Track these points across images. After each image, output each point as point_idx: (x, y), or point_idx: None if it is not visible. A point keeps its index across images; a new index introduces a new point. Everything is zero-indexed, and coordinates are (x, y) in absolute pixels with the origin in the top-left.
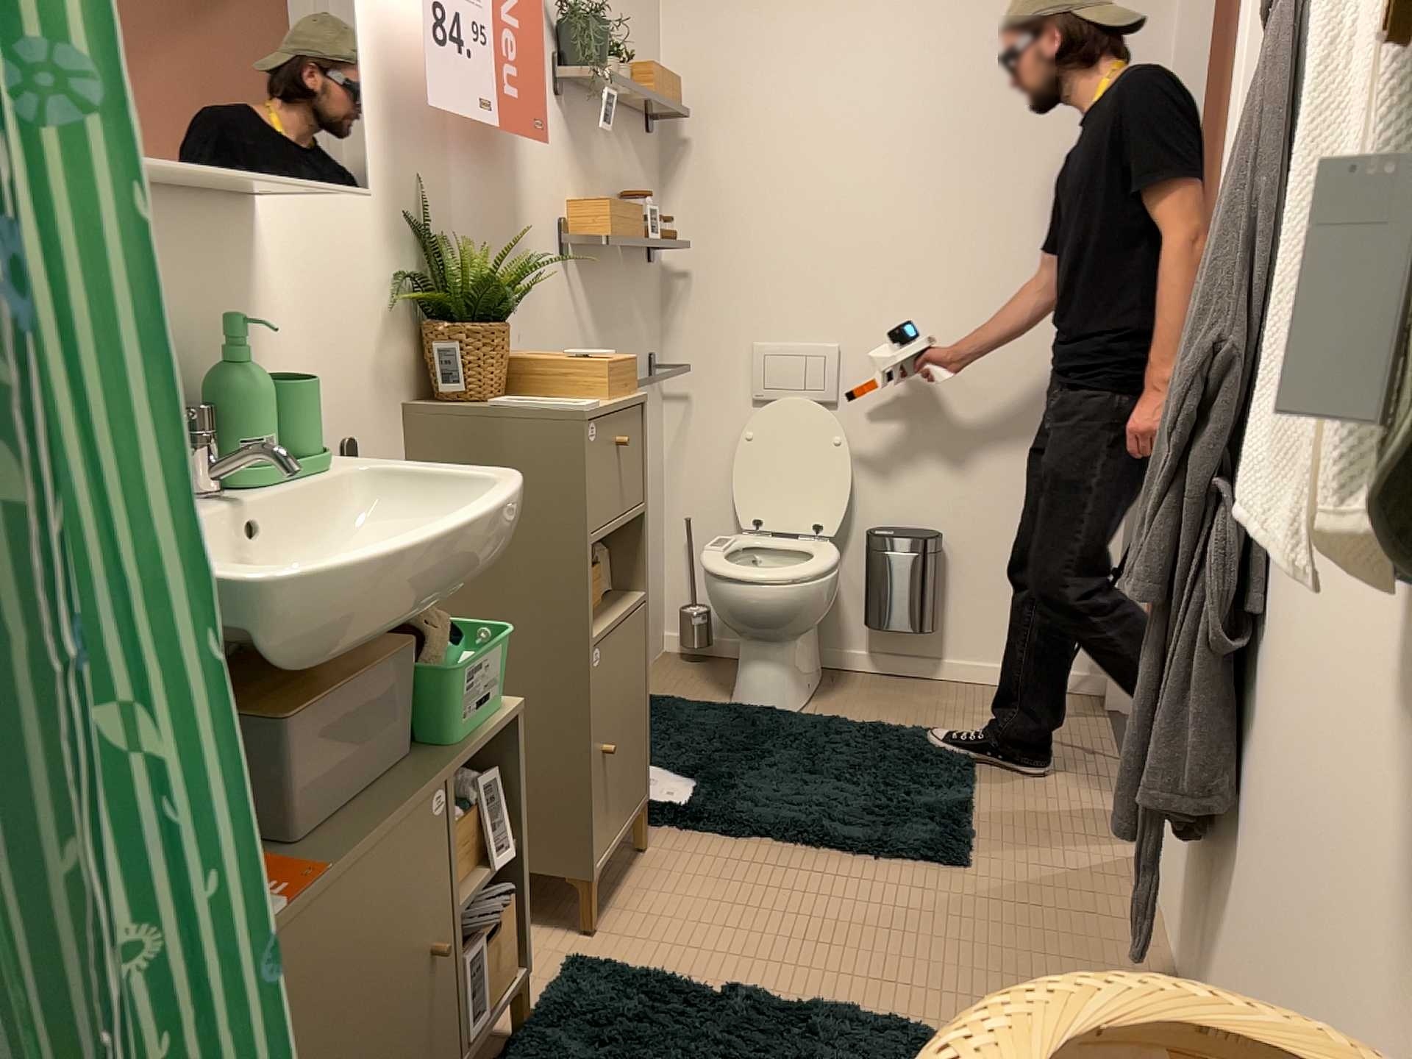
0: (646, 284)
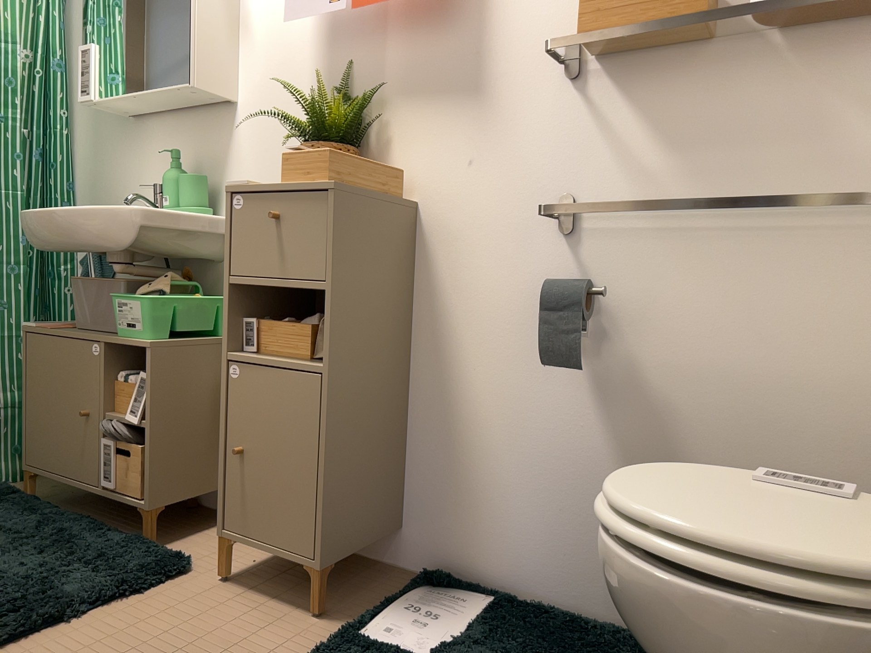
0: None
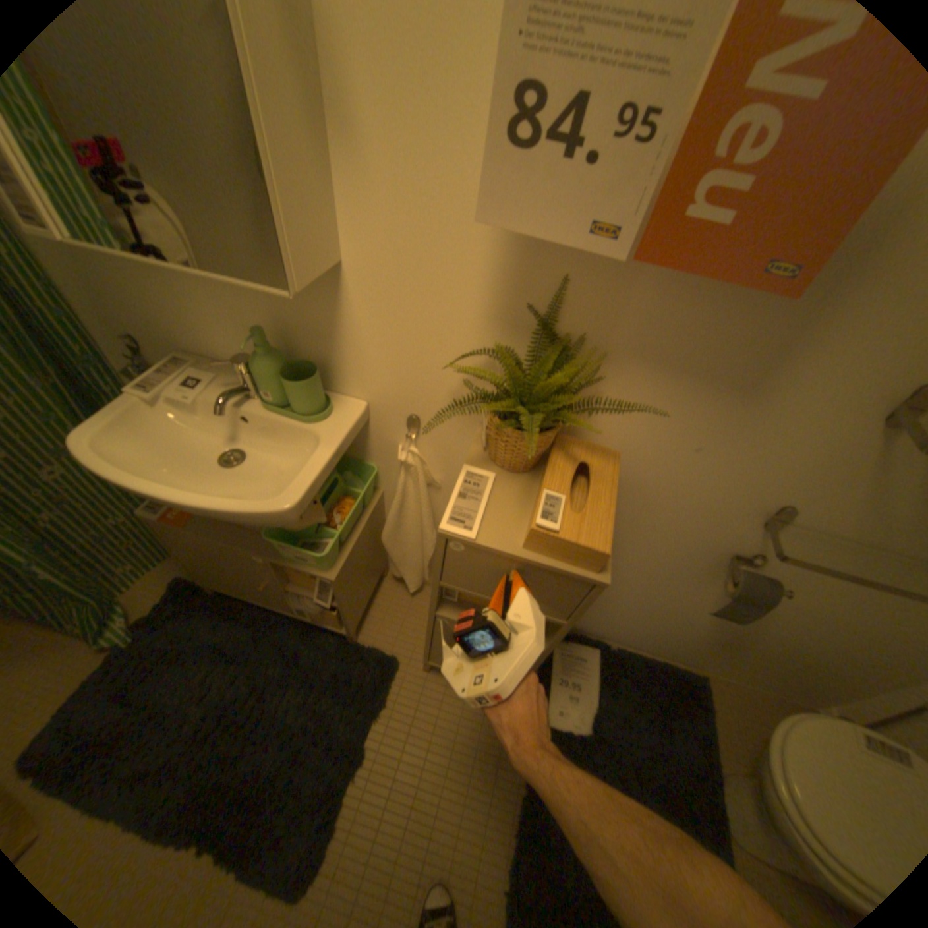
0: None
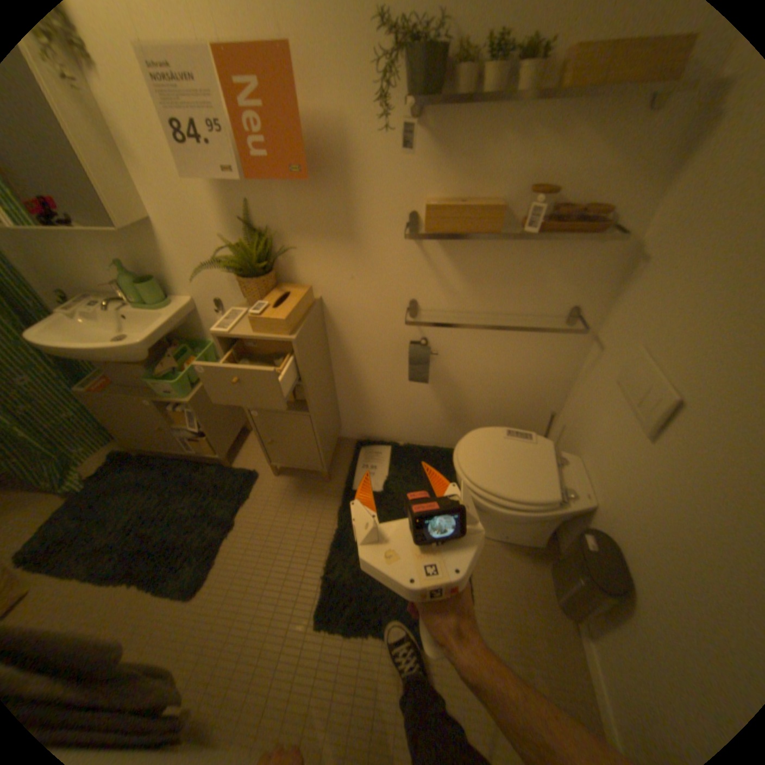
0: (583, 251)
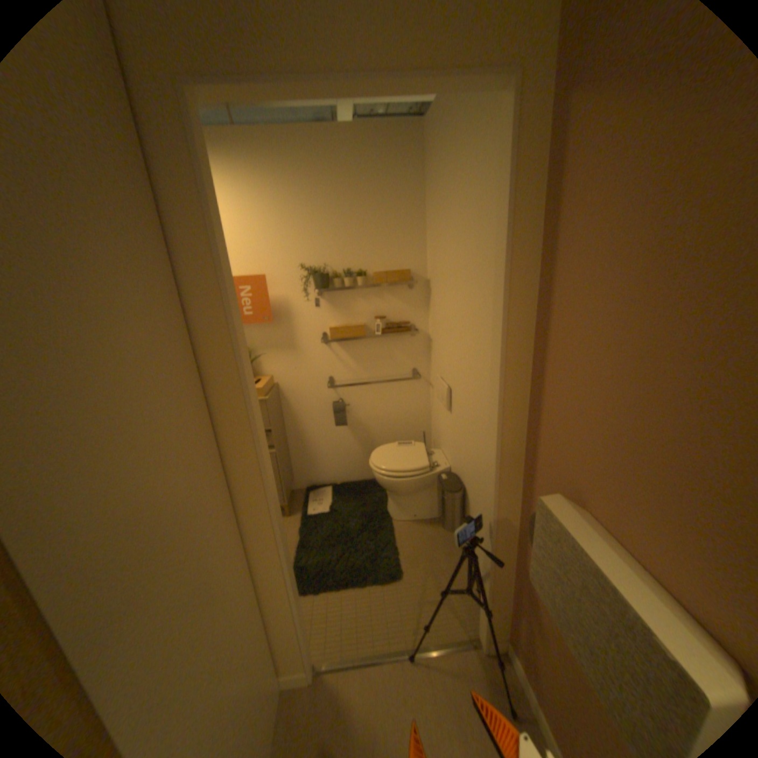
0: (406, 343)
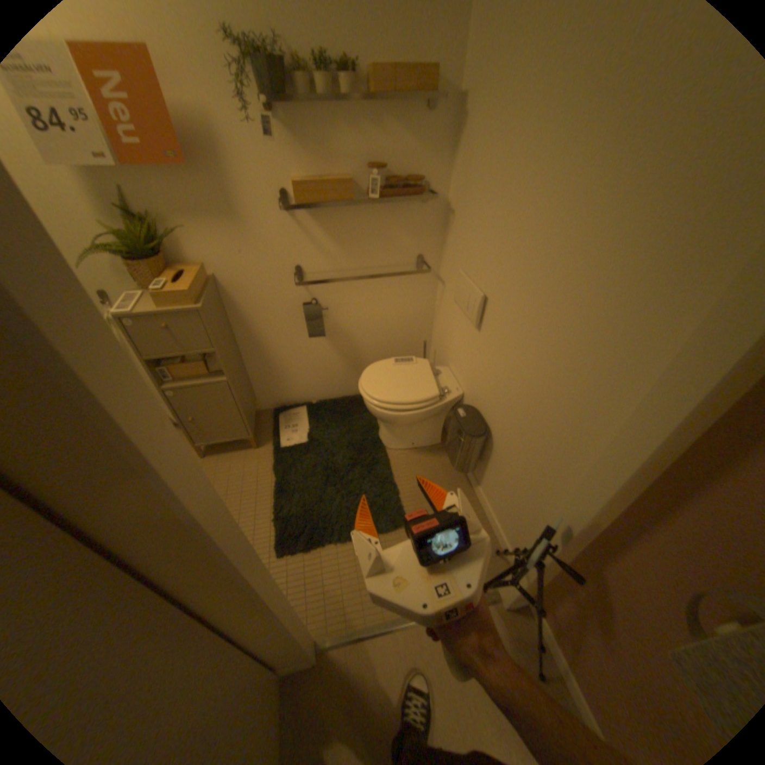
0: (413, 213)
